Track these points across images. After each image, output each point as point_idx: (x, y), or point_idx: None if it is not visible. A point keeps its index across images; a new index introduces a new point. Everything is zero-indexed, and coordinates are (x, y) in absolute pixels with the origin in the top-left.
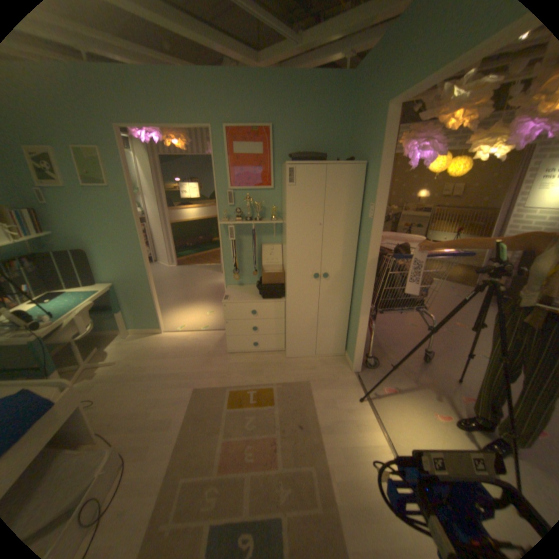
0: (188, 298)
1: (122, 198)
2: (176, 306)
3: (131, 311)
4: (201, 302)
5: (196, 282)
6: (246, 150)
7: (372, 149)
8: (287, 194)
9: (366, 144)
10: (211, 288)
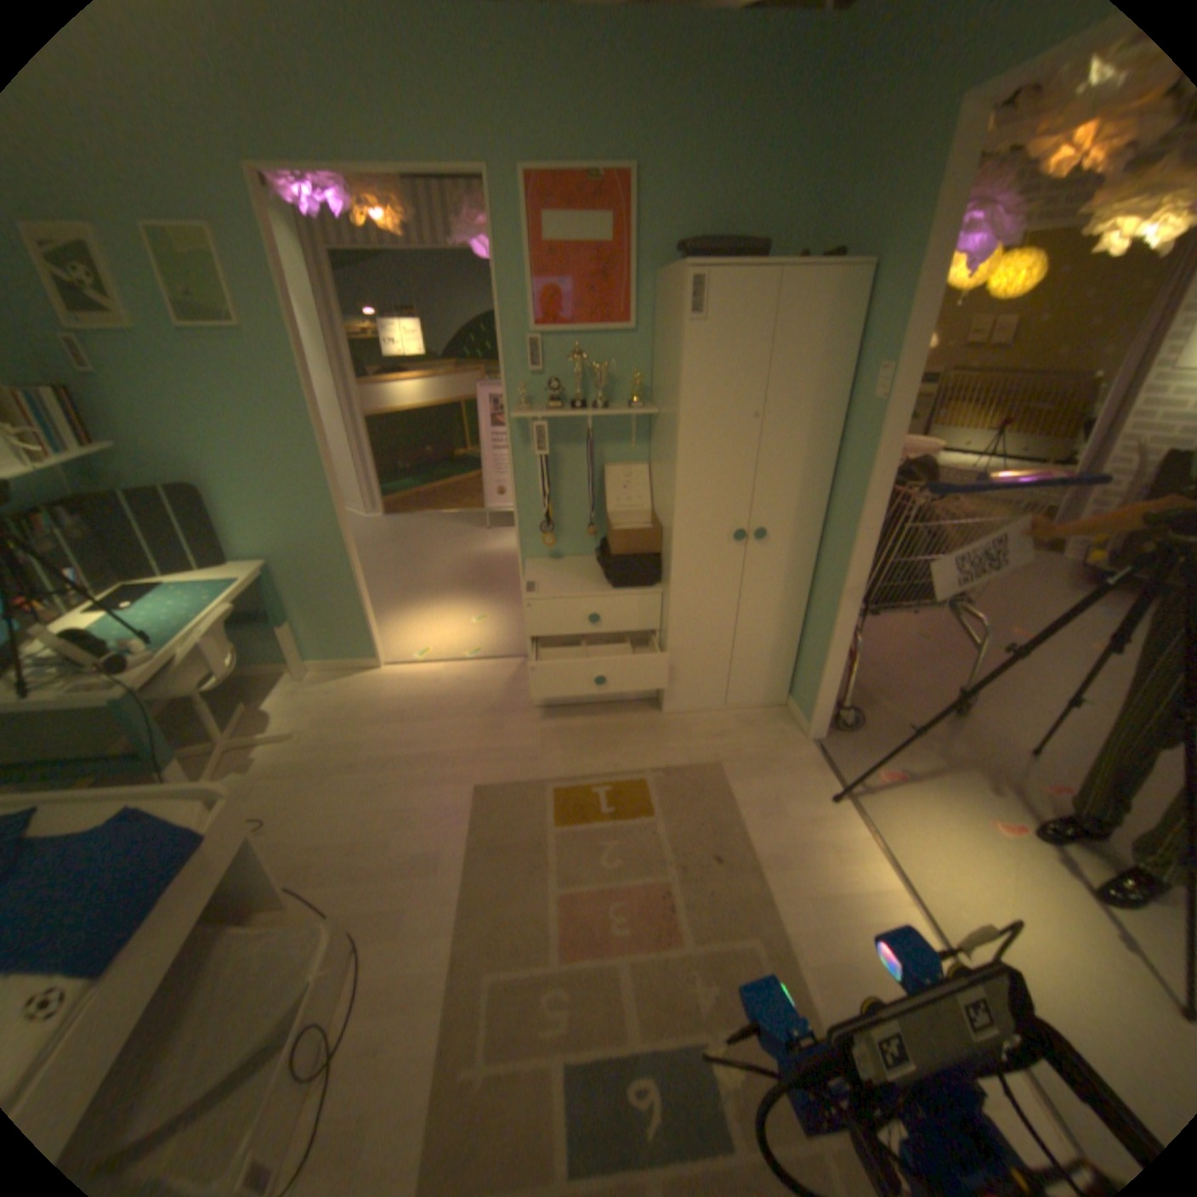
0: (422, 589)
1: (276, 358)
2: (399, 606)
3: (309, 622)
4: (454, 597)
5: (435, 551)
6: (573, 231)
7: (895, 226)
8: (685, 342)
9: (873, 213)
10: (470, 564)
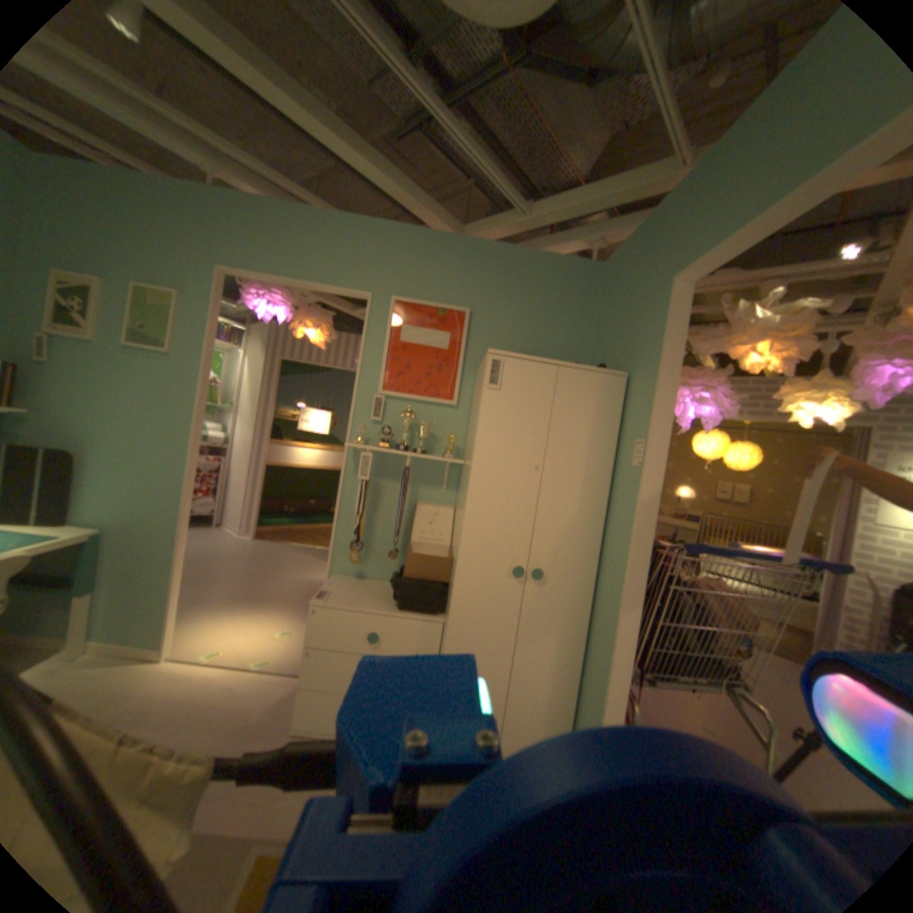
0: (247, 600)
1: (184, 378)
2: (216, 611)
3: (111, 600)
4: (270, 613)
5: (277, 573)
6: (421, 339)
7: (638, 353)
8: (482, 403)
9: (624, 349)
10: (301, 588)
